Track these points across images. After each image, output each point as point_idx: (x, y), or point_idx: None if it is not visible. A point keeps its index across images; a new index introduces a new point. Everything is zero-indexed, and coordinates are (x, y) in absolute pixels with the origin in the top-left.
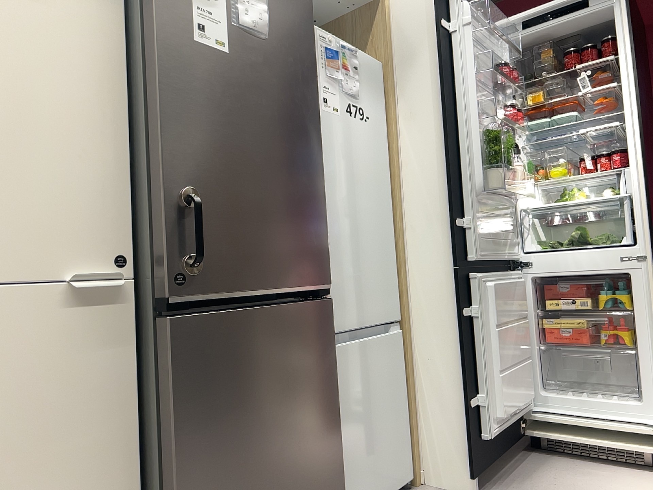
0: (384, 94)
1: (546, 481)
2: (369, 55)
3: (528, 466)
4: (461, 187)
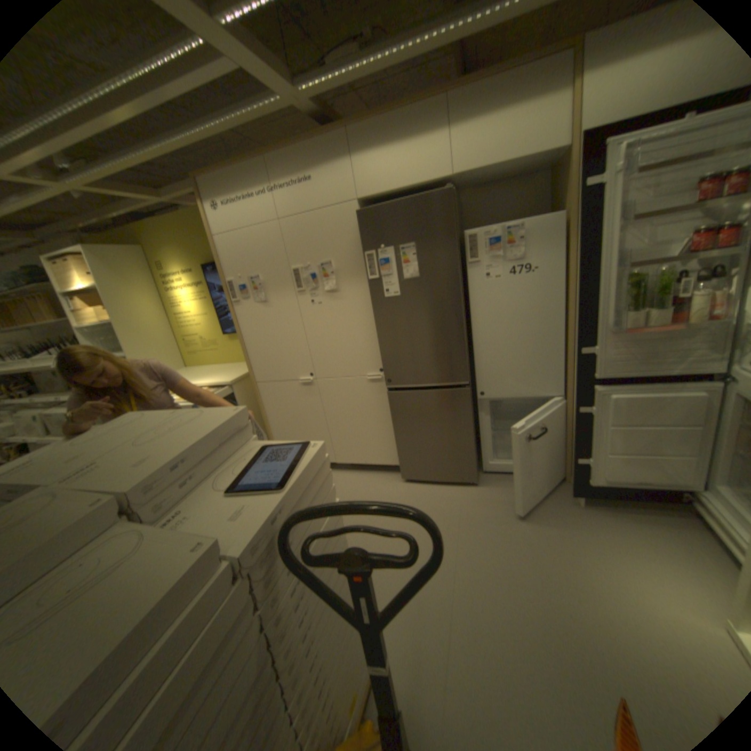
0: (569, 235)
1: (643, 533)
2: (543, 216)
3: (659, 521)
4: (595, 324)
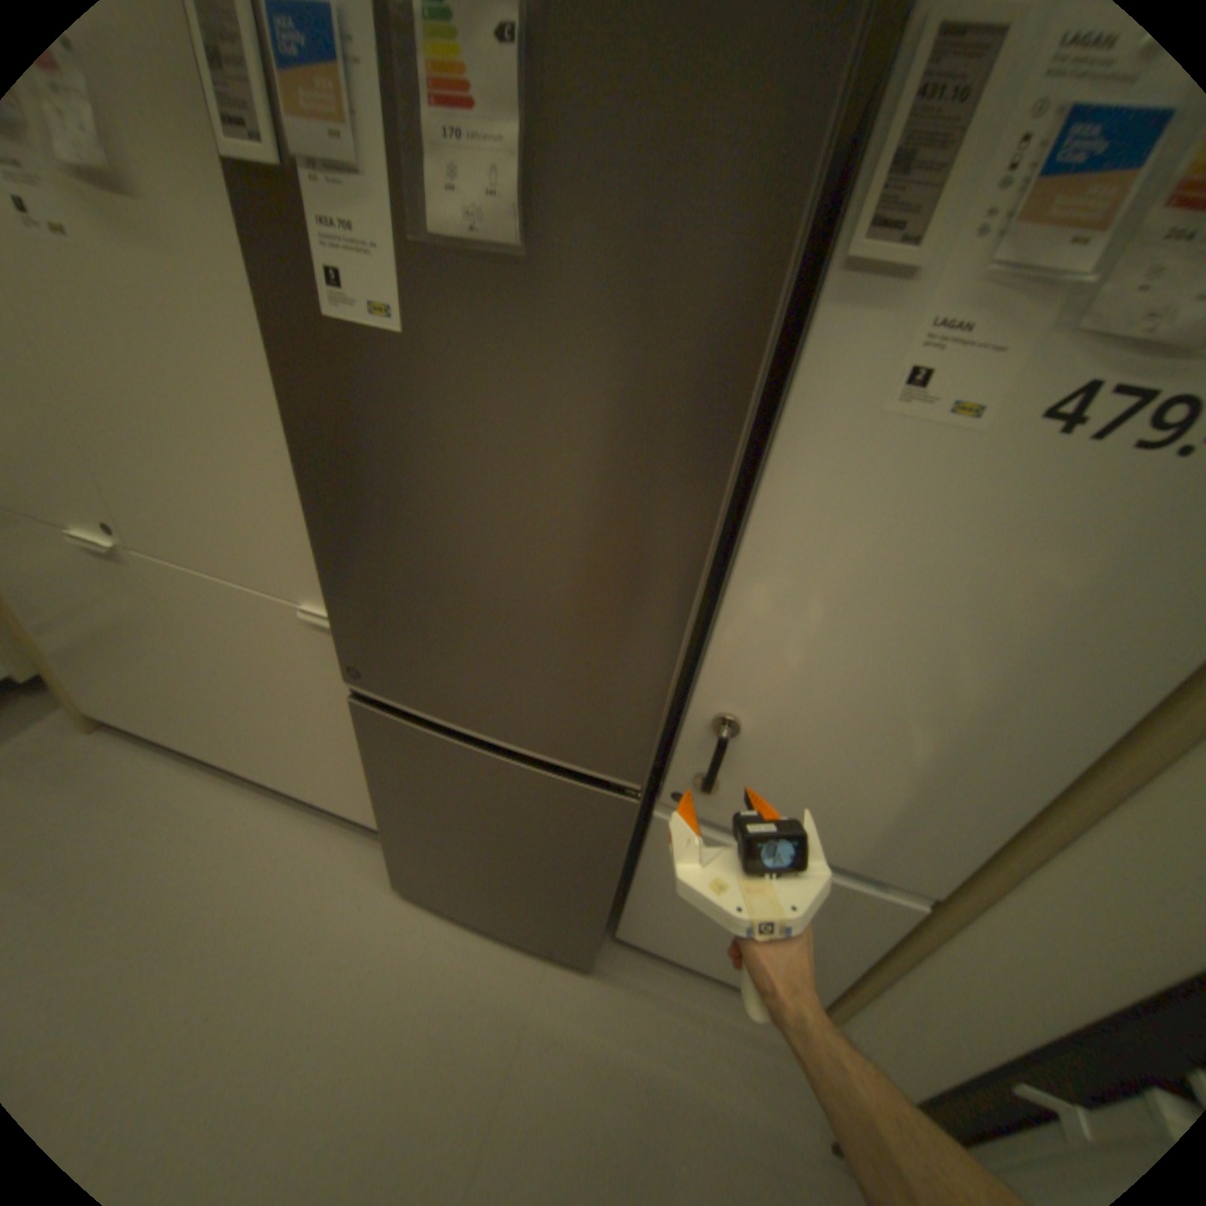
0: None
1: None
2: None
3: None
4: None
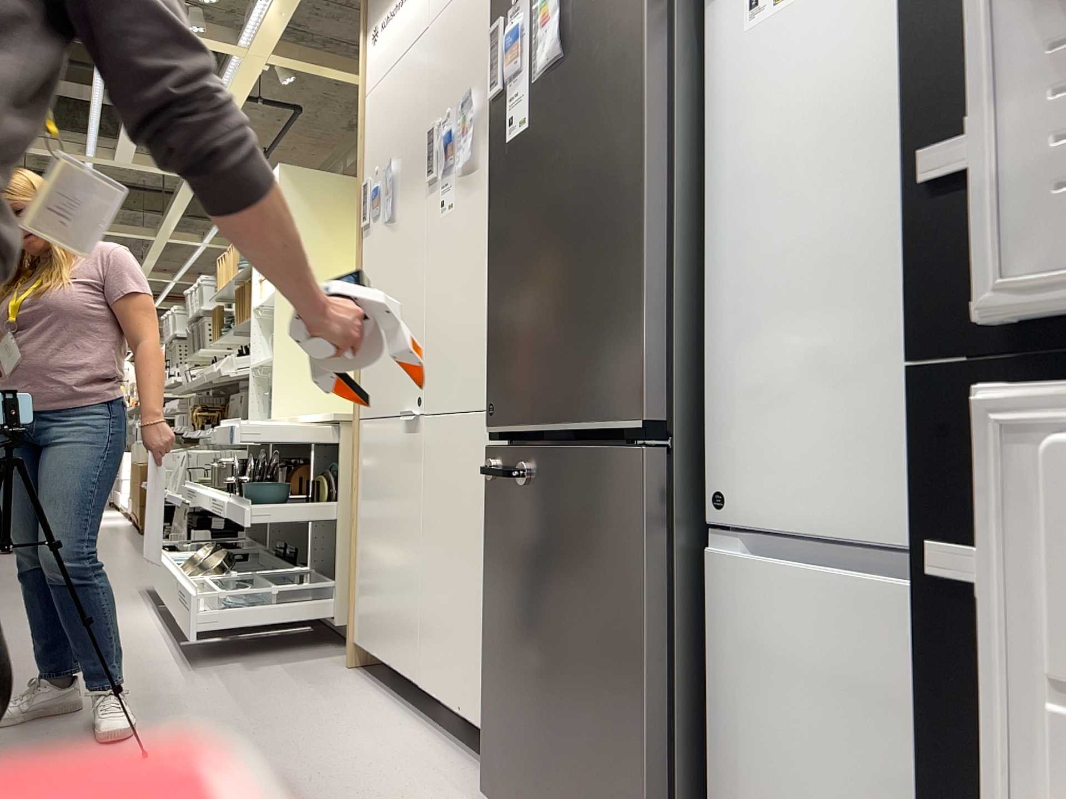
0: None
1: None
2: None
3: None
4: None
